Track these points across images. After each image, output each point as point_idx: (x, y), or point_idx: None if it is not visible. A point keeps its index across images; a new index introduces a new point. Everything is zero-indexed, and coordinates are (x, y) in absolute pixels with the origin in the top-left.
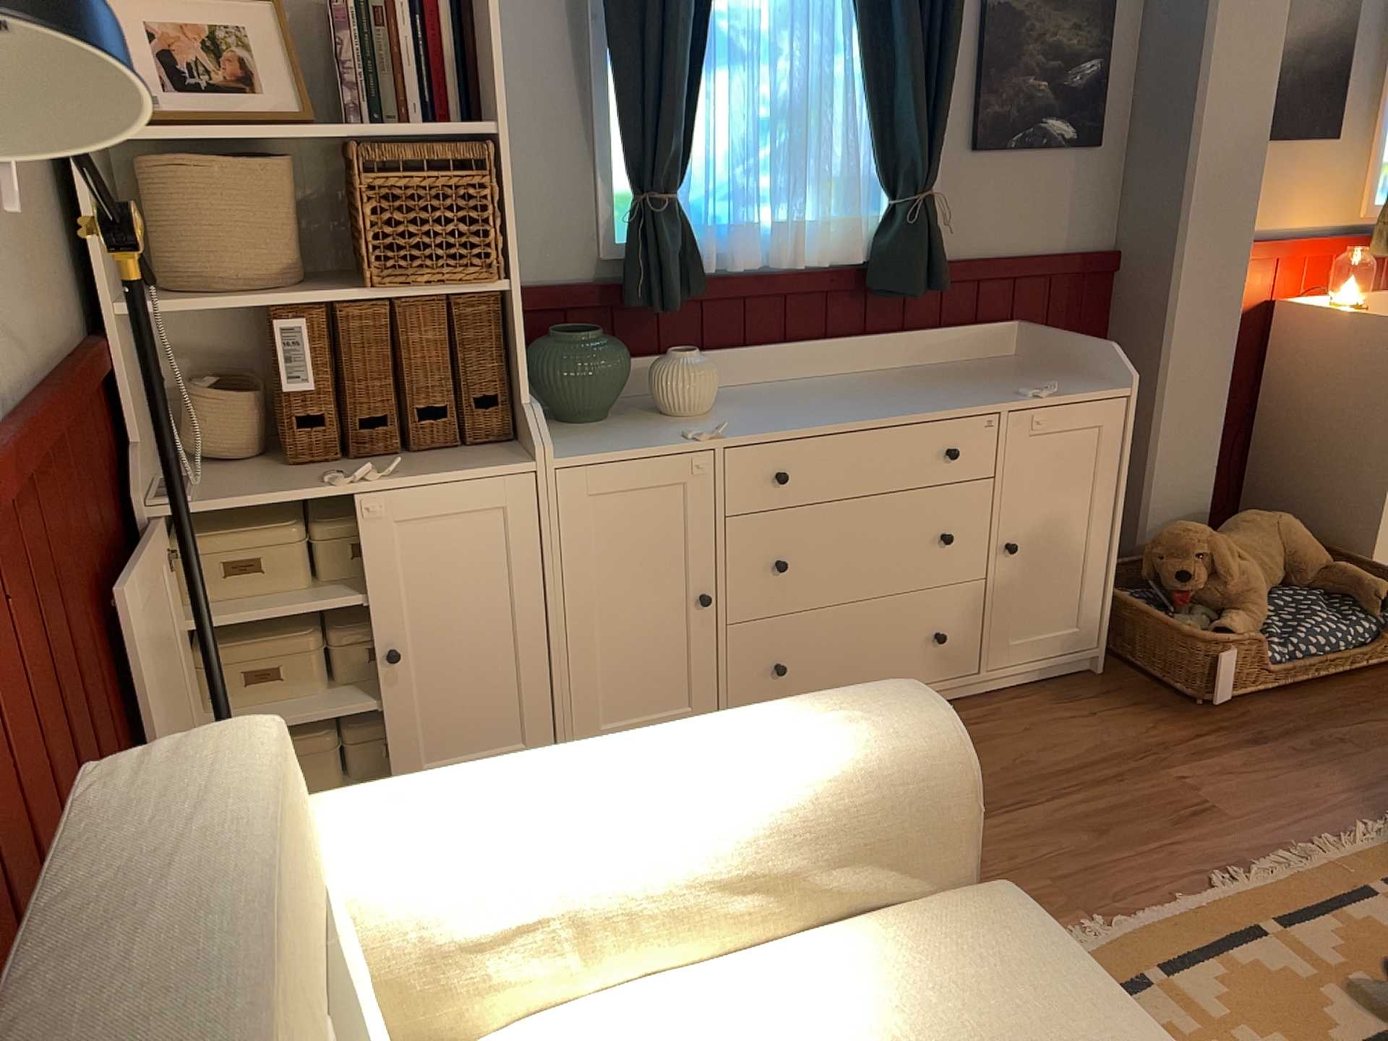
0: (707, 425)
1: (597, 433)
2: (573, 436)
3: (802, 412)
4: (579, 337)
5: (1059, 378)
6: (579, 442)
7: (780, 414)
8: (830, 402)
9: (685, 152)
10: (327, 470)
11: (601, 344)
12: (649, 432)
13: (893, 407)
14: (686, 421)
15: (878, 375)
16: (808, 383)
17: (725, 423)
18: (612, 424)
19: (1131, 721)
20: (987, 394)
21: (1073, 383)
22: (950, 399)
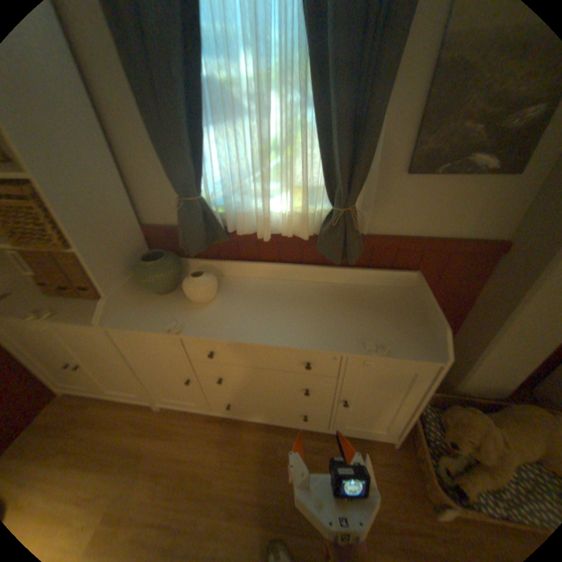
0: (178, 323)
1: (150, 305)
2: (140, 305)
3: (240, 318)
4: (147, 262)
5: (409, 328)
6: (134, 312)
7: (229, 318)
8: (265, 311)
9: (200, 174)
10: (44, 303)
11: (154, 268)
12: (164, 314)
13: (285, 330)
14: (190, 307)
15: (320, 287)
16: (281, 285)
17: (182, 327)
18: (165, 299)
19: (386, 494)
20: (347, 334)
21: (413, 338)
22: (322, 332)
